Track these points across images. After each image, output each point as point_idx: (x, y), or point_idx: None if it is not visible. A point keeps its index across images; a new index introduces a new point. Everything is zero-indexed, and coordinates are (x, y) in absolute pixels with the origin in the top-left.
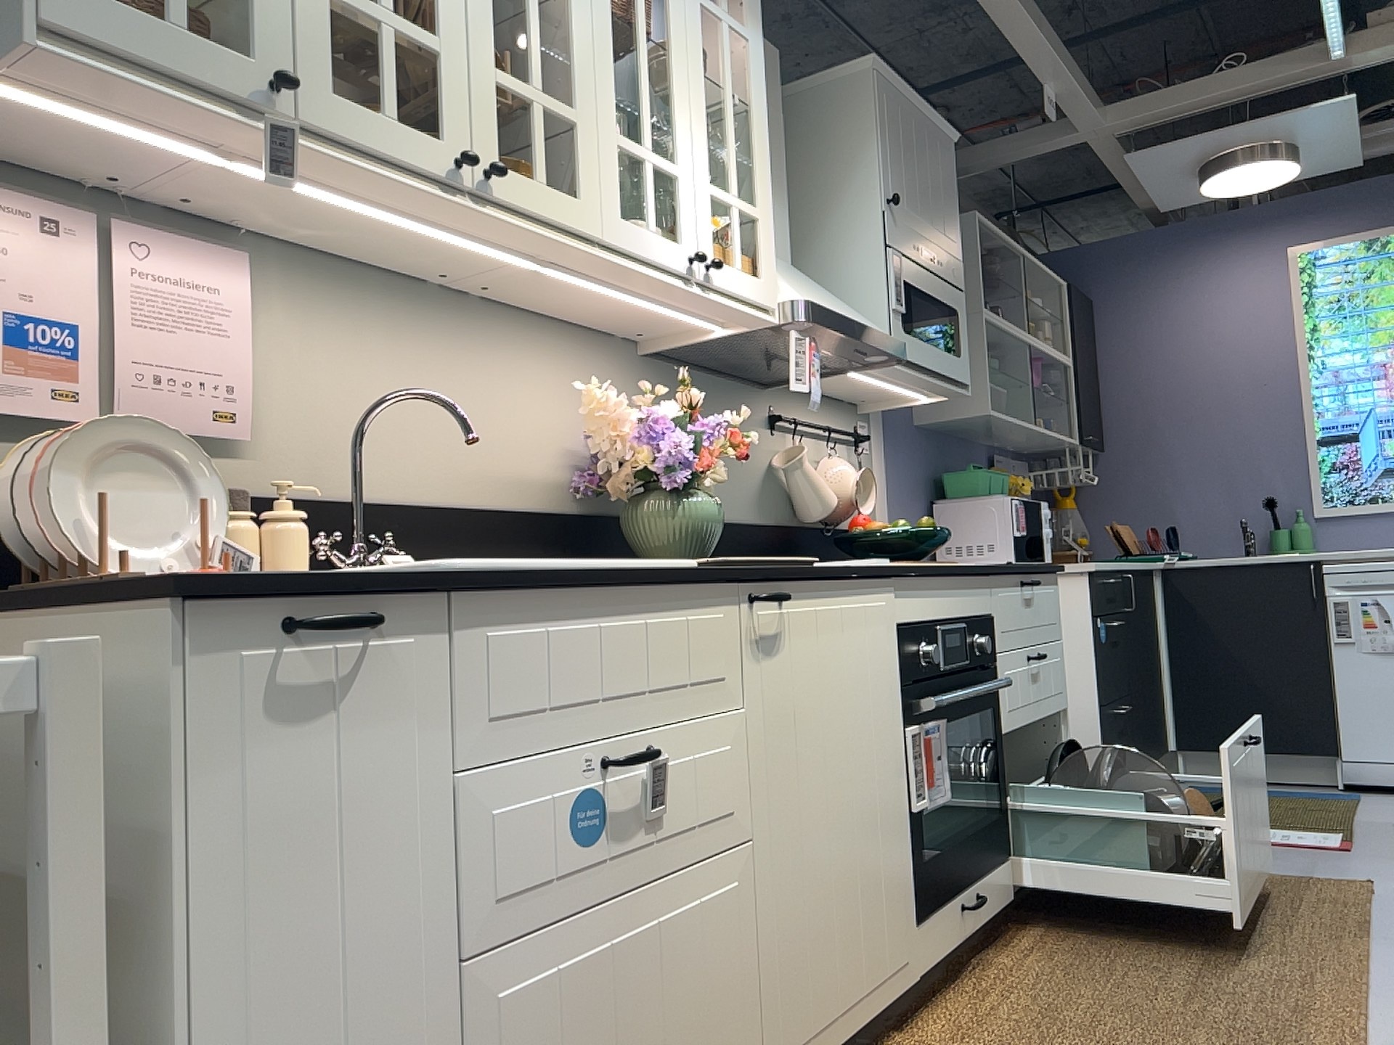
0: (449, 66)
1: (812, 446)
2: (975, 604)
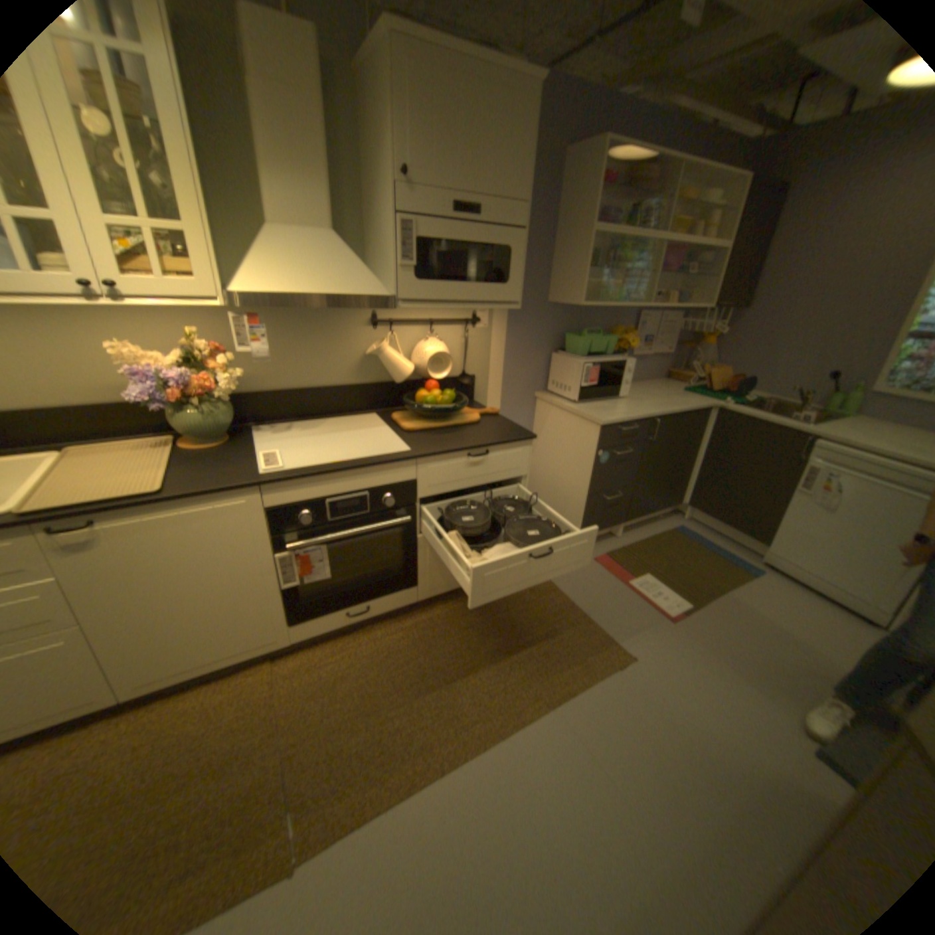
0: None
1: (416, 331)
2: (386, 478)
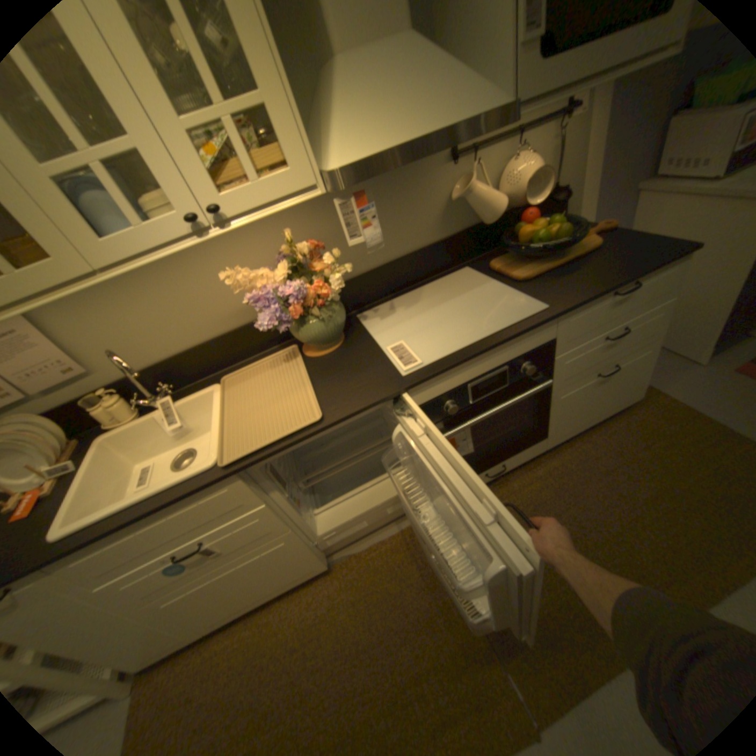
0: None
1: (502, 150)
2: (525, 347)
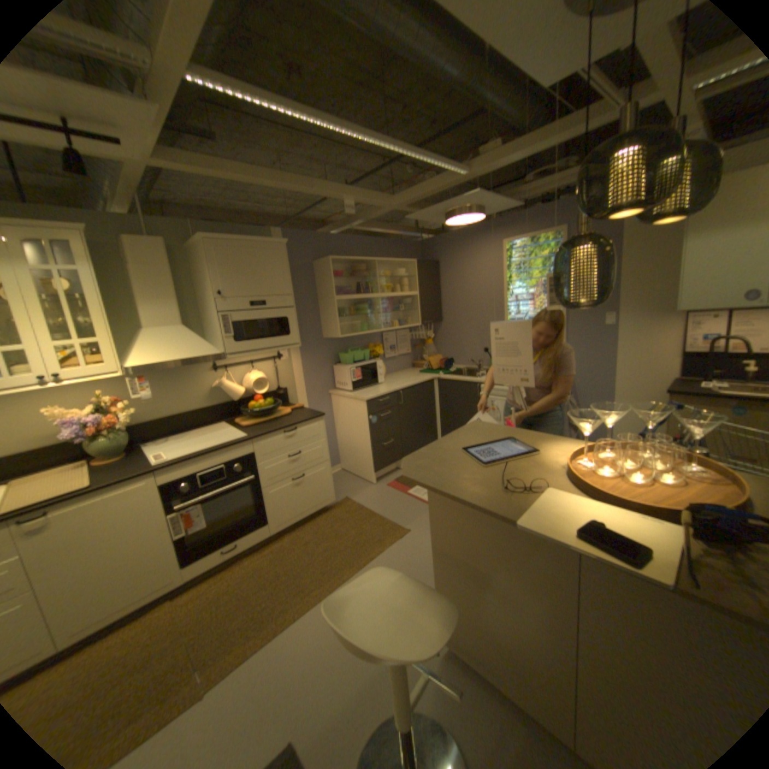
0: None
1: (244, 368)
2: (234, 455)
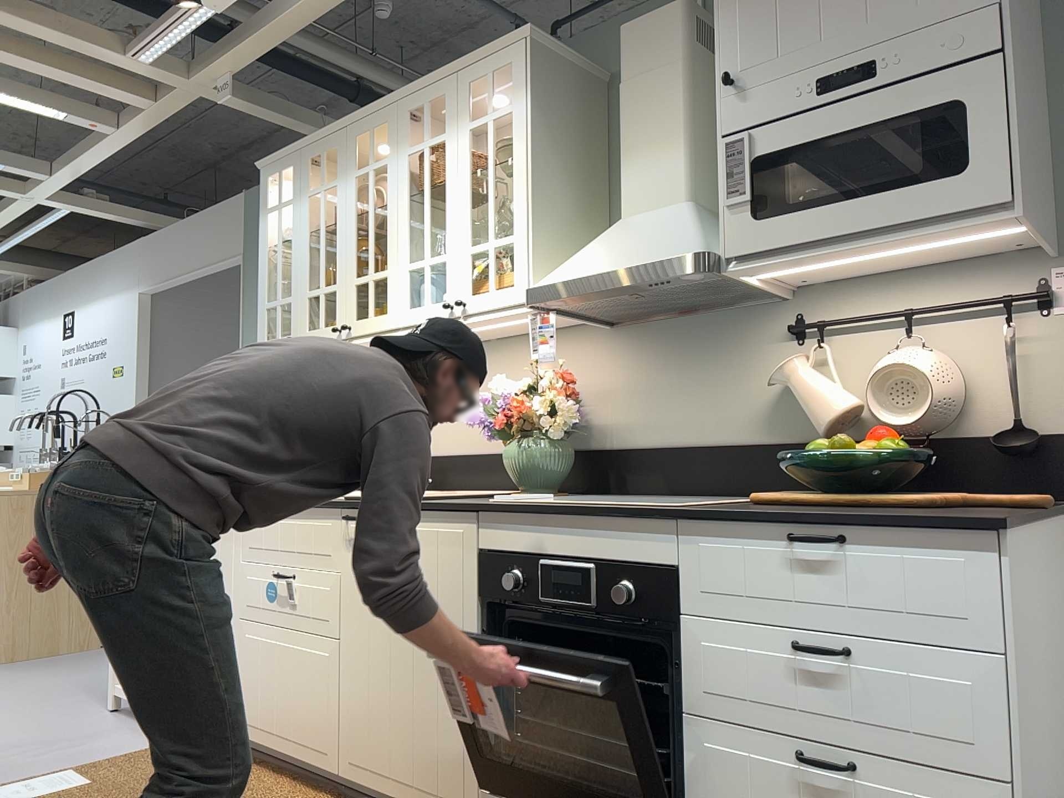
0: (338, 292)
1: (884, 340)
2: (623, 549)
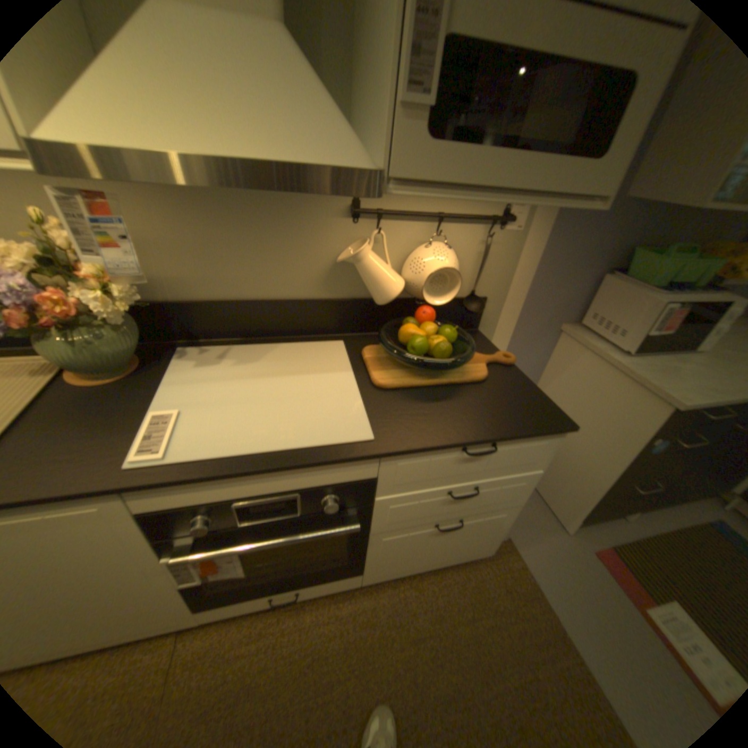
0: None
1: (417, 229)
2: (328, 479)
